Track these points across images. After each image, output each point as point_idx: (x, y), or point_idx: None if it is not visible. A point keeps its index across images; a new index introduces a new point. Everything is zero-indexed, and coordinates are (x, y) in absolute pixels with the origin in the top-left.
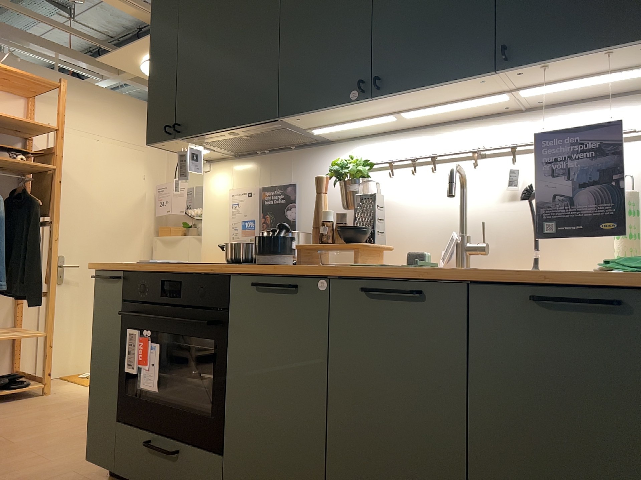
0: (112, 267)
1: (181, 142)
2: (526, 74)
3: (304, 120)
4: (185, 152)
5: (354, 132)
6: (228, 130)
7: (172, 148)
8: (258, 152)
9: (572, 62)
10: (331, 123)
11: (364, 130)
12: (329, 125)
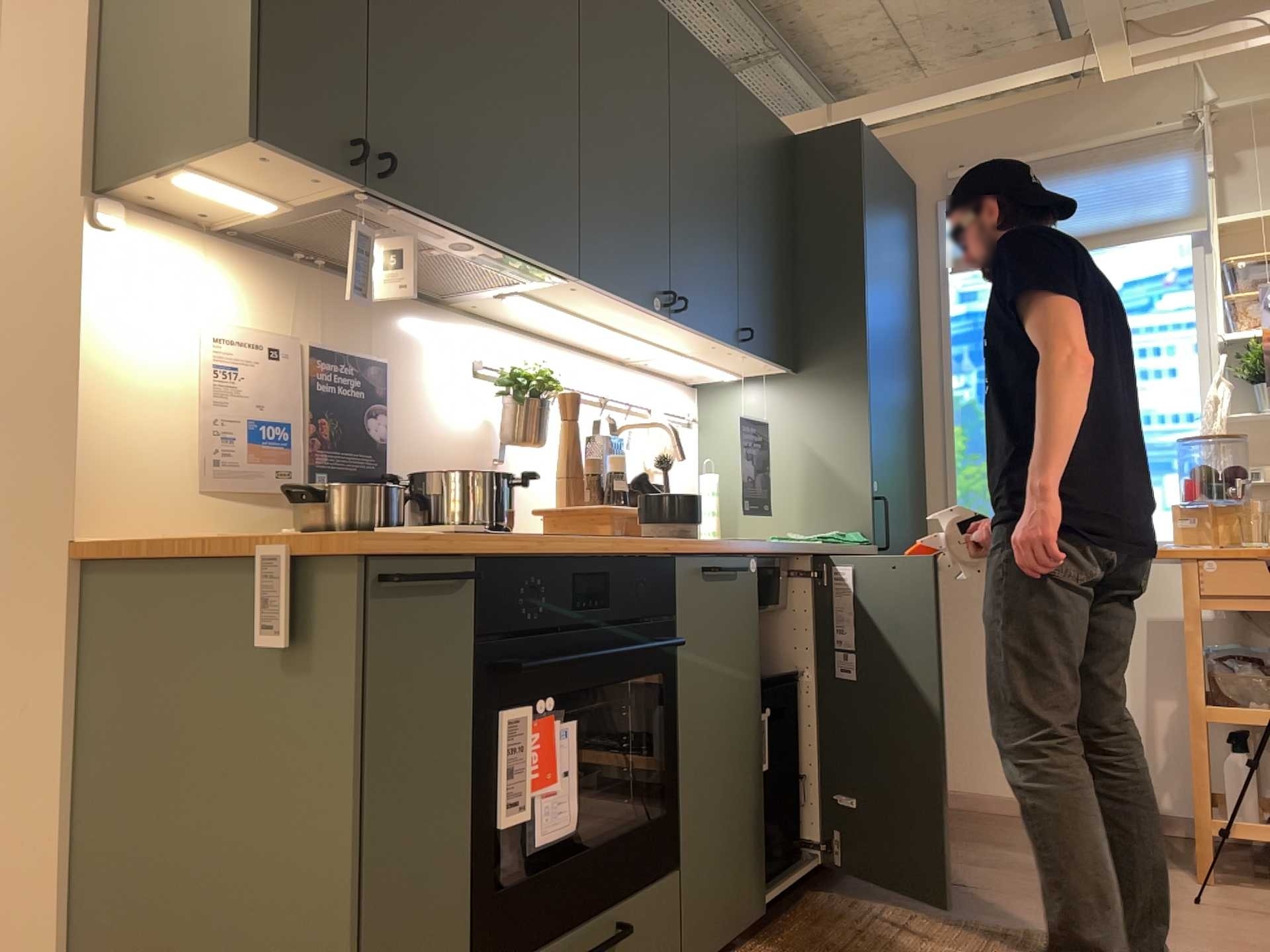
0: (451, 547)
1: (321, 185)
2: (730, 353)
3: (565, 289)
4: (371, 232)
5: (498, 310)
6: (483, 242)
7: (238, 165)
8: (305, 254)
9: (753, 359)
10: (552, 301)
11: (512, 314)
12: (547, 303)
